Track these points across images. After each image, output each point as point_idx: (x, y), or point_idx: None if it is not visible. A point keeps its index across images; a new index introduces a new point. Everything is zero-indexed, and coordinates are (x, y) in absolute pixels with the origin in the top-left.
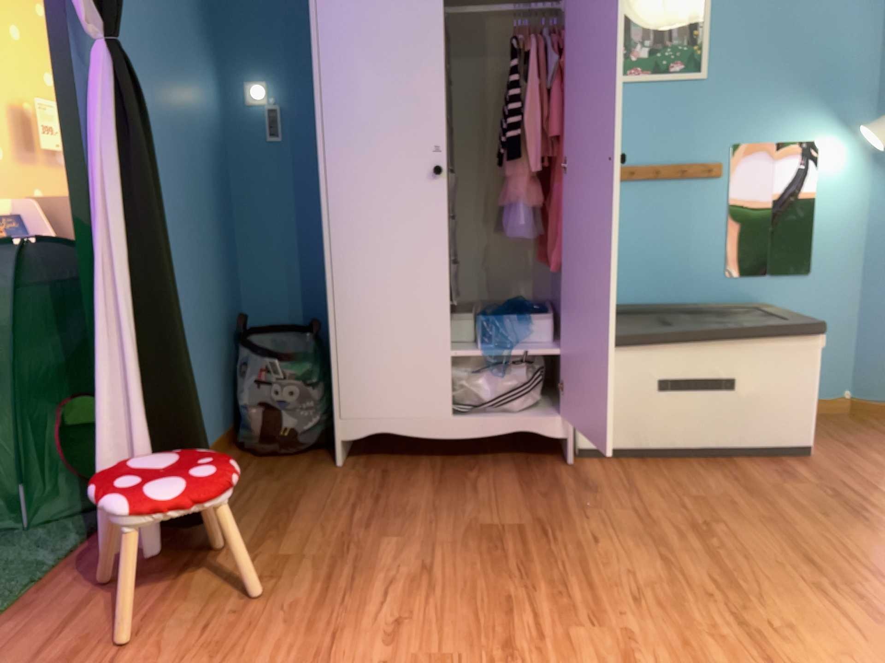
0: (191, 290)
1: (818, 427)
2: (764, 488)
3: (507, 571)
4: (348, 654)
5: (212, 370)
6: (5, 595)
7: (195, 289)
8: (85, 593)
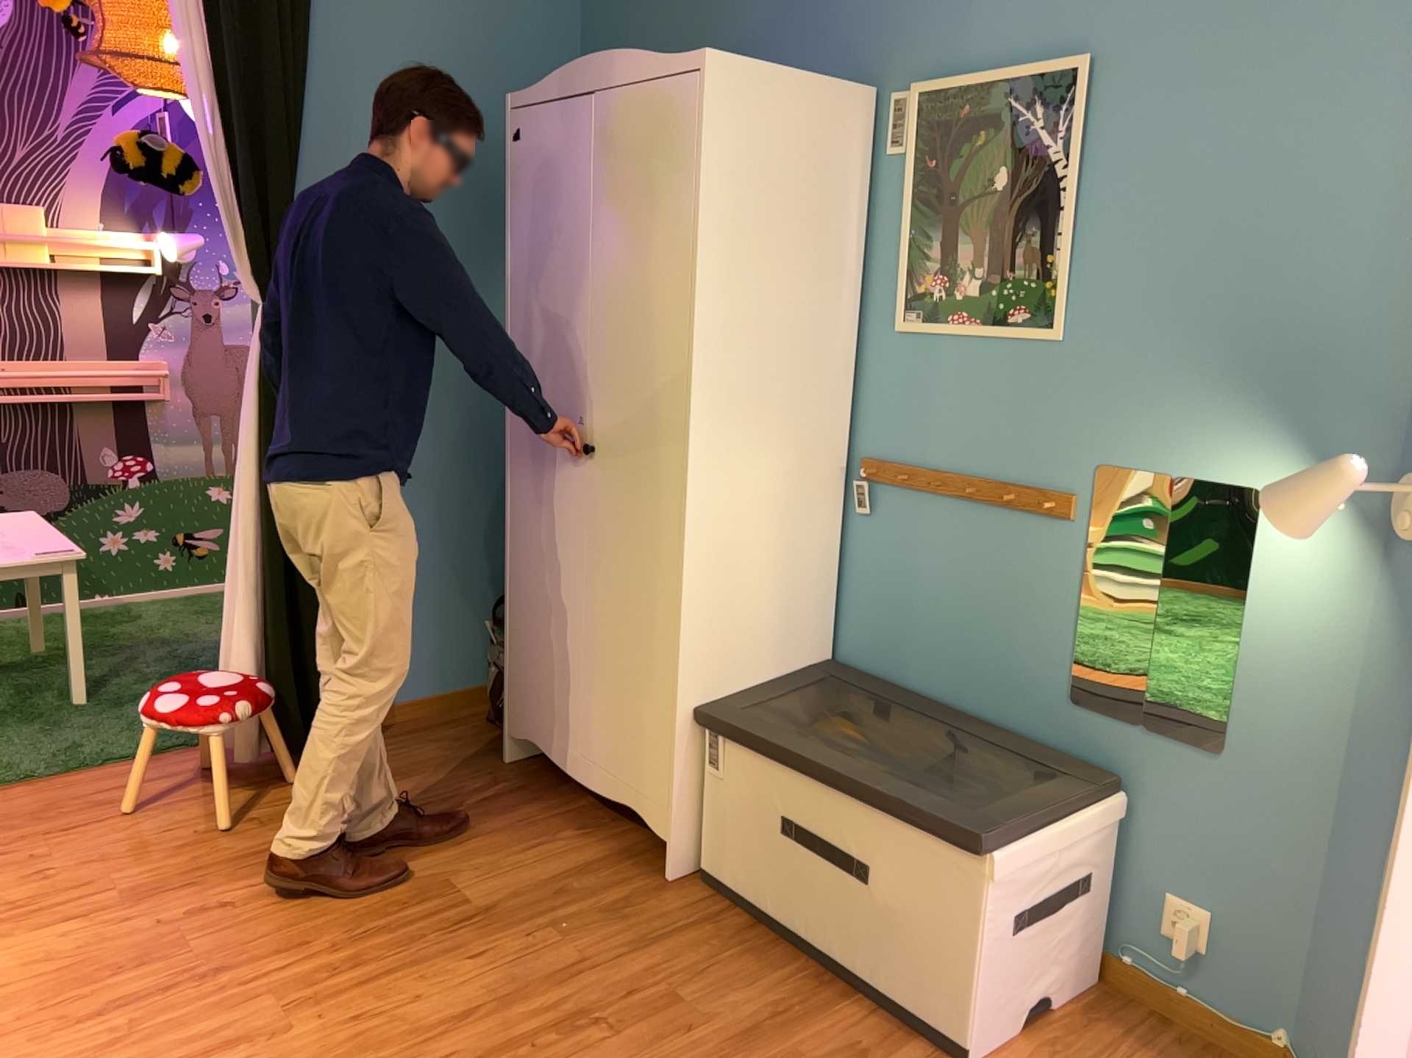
0: (441, 526)
1: (1128, 1051)
2: (777, 1045)
3: (363, 928)
4: (167, 904)
5: (471, 613)
6: (158, 747)
7: (451, 525)
8: (185, 770)
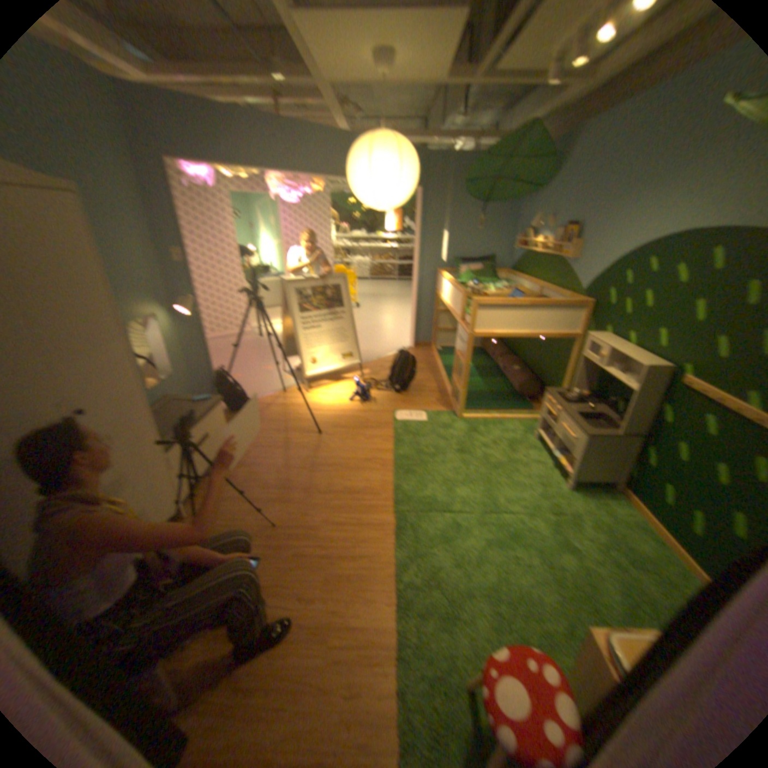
0: None
1: None
2: (244, 461)
3: (271, 553)
4: (313, 616)
5: None
6: None
7: None
8: None
